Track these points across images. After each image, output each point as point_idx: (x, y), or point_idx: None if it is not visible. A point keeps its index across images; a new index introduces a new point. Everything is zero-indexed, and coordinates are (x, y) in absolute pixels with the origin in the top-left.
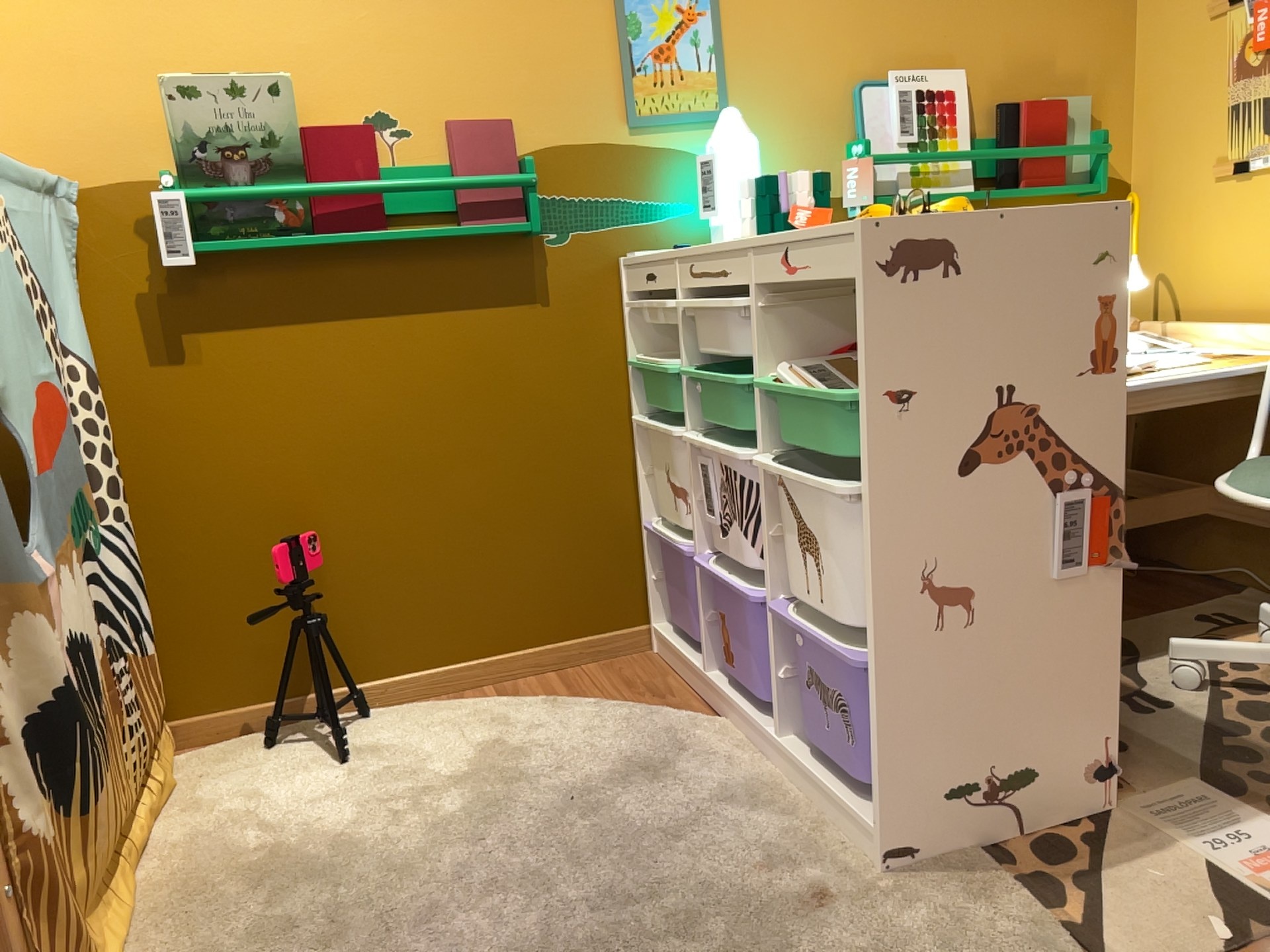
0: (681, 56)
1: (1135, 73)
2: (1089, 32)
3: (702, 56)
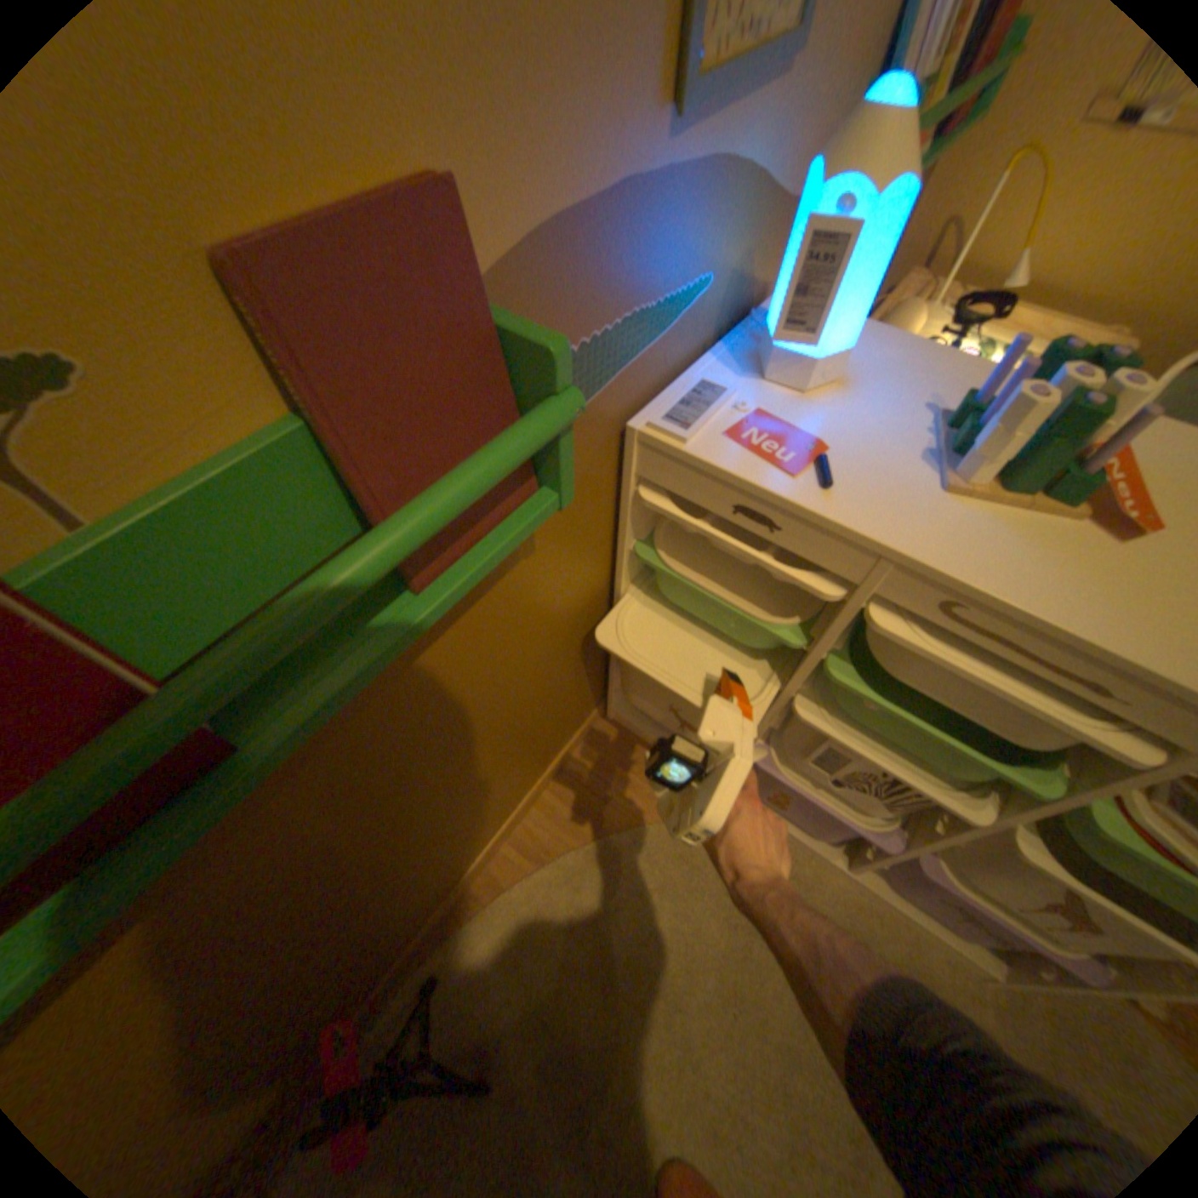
0: None
1: None
2: None
3: None
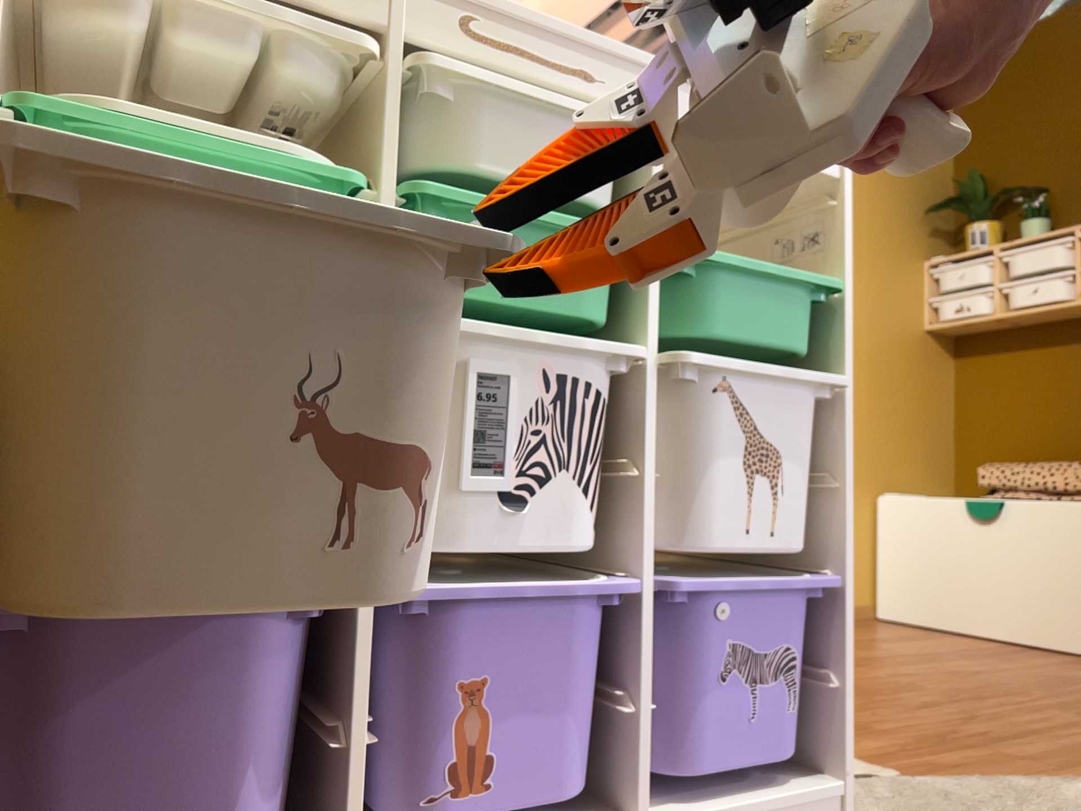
0: None
1: None
2: None
3: None
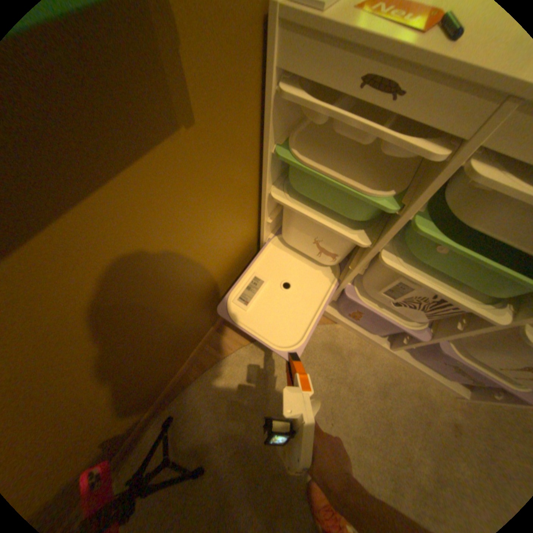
0: None
1: None
2: None
3: None
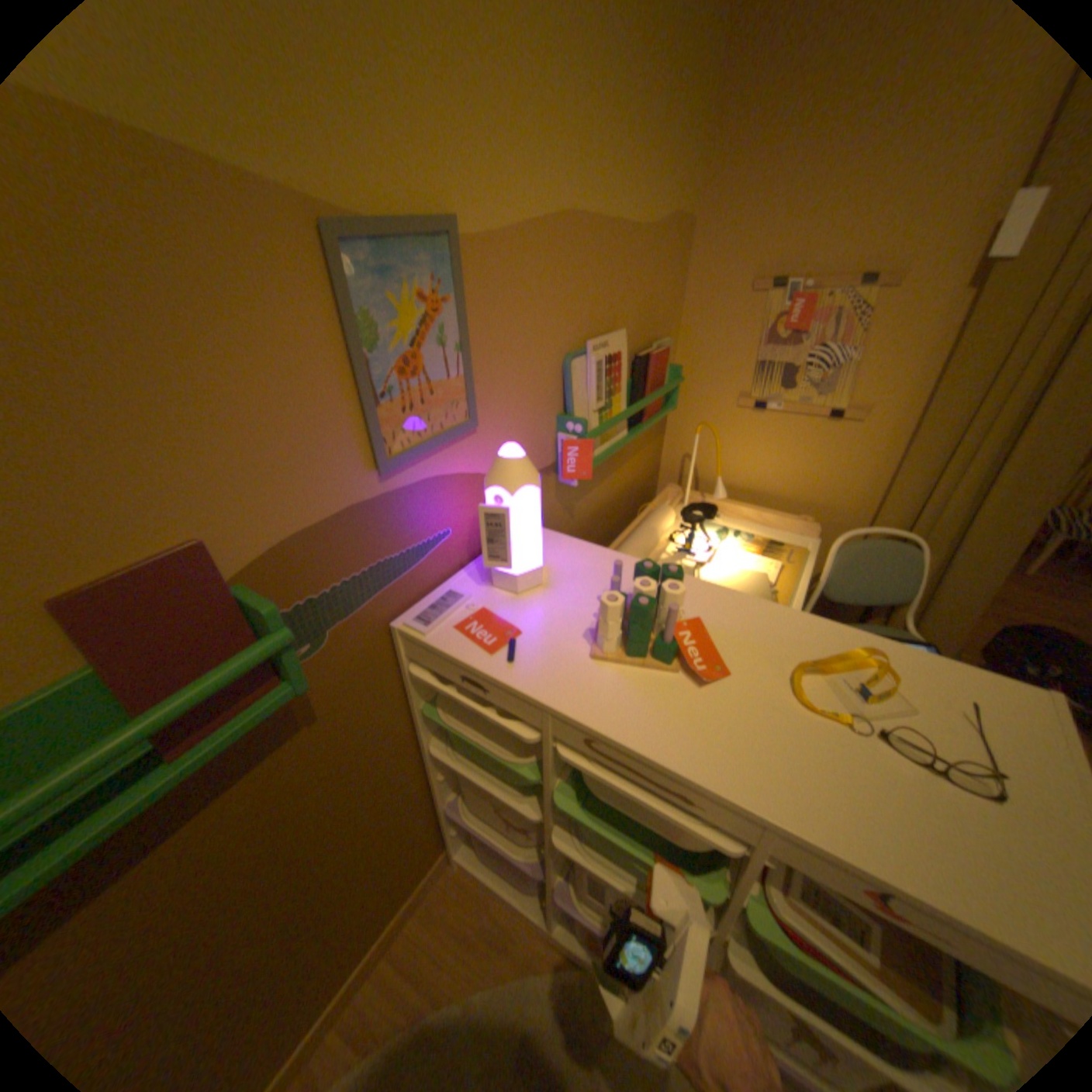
0: (430, 361)
1: (685, 310)
2: (674, 280)
3: (451, 356)
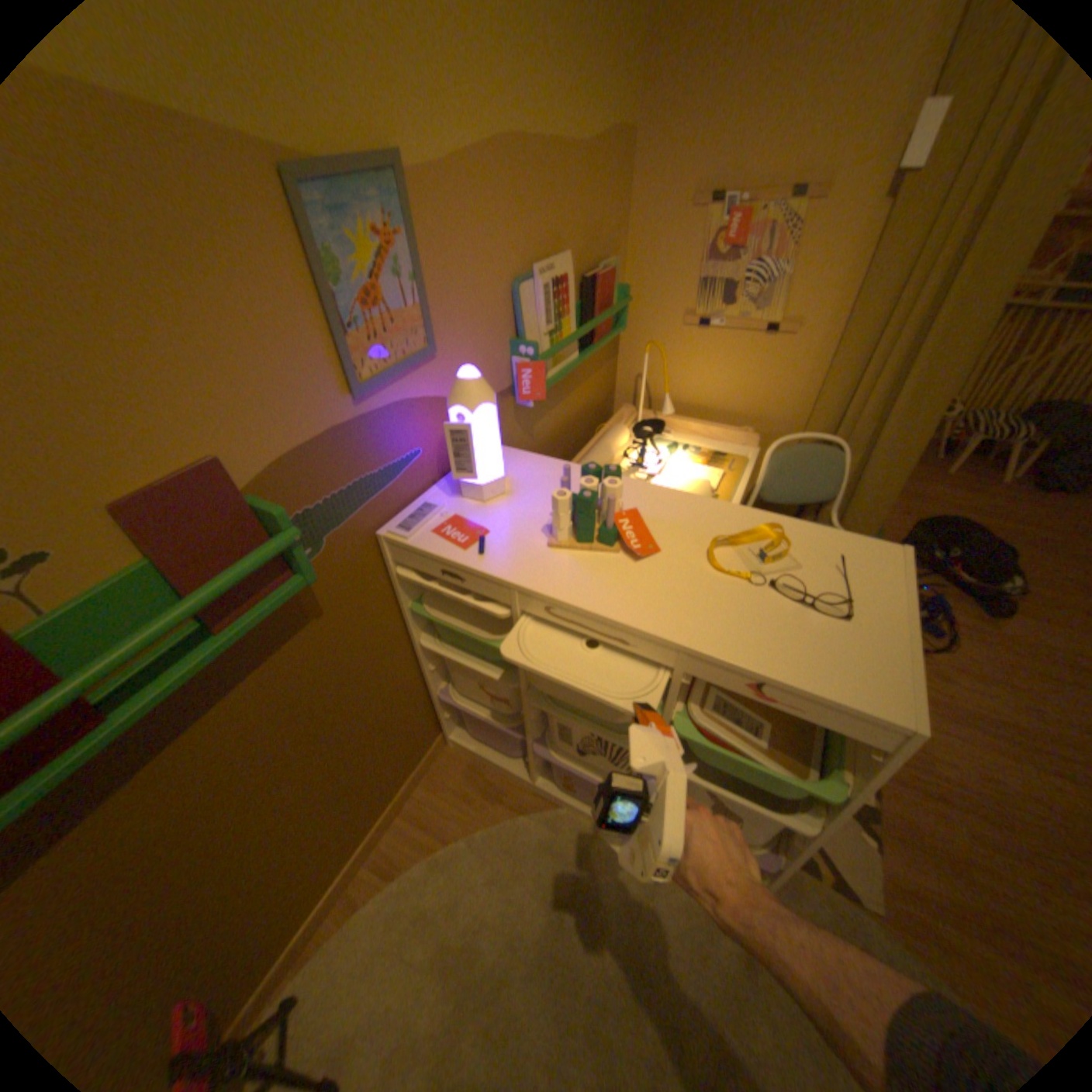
0: (387, 292)
1: (631, 227)
2: (617, 197)
3: (406, 286)
